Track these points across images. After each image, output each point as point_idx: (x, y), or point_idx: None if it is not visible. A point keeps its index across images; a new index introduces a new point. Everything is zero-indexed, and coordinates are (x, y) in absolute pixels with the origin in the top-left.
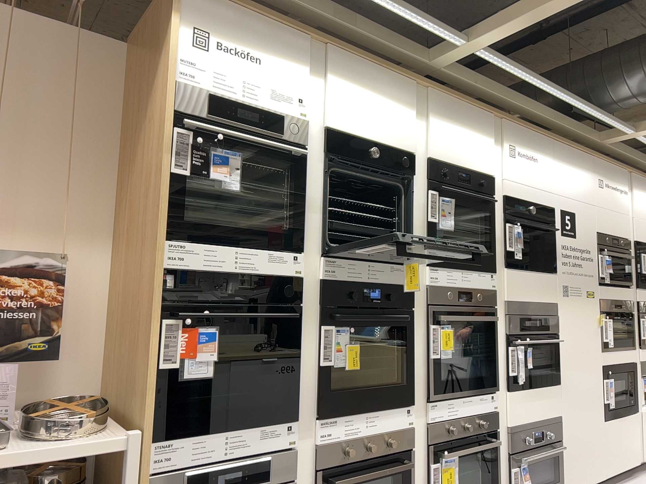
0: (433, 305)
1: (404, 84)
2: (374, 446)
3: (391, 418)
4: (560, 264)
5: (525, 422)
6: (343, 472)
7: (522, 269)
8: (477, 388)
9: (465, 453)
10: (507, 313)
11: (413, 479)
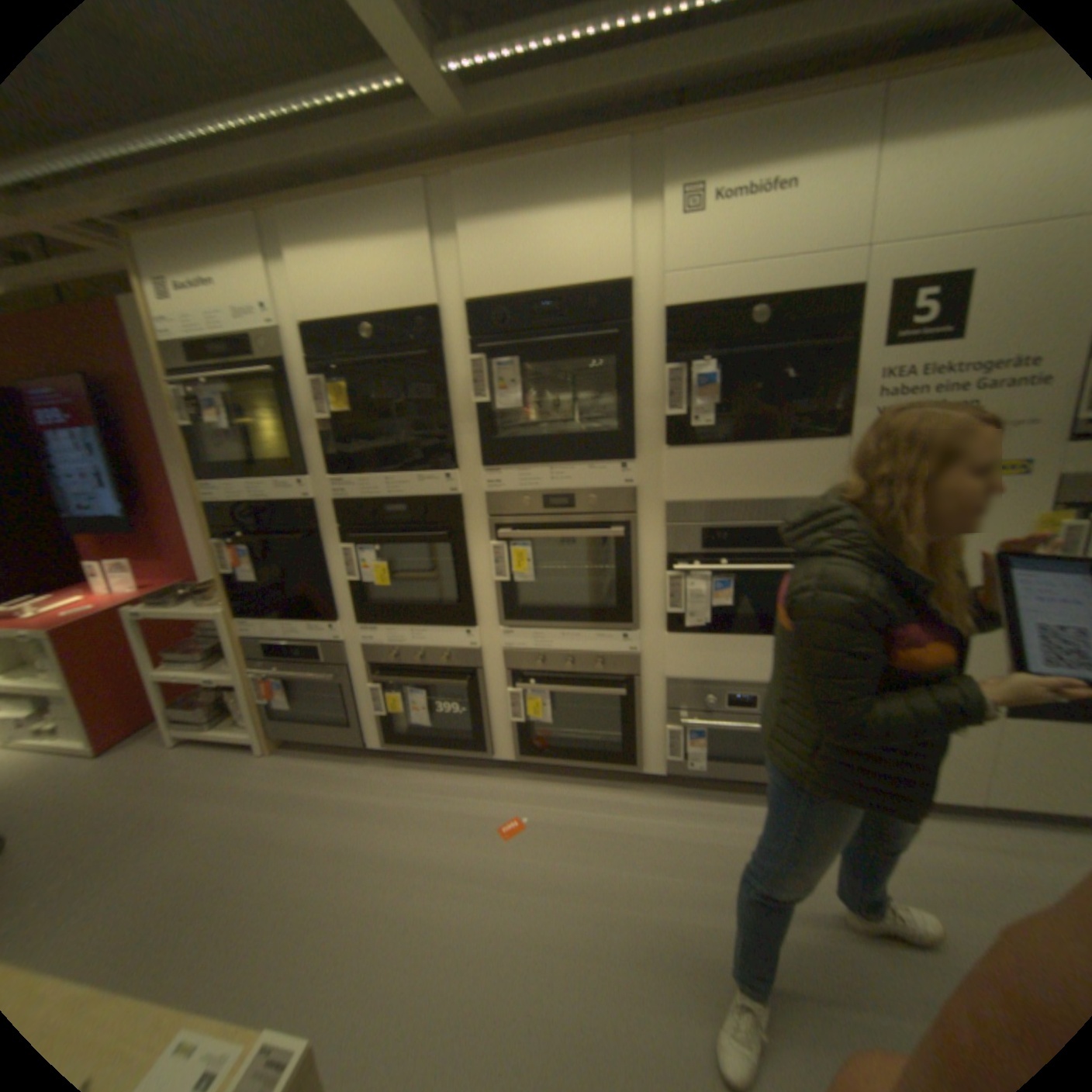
0: (502, 516)
1: (394, 194)
2: (418, 658)
3: (443, 637)
4: (868, 414)
5: (707, 678)
6: (391, 672)
7: (721, 443)
8: (589, 623)
9: (556, 691)
10: (664, 523)
11: (481, 697)
